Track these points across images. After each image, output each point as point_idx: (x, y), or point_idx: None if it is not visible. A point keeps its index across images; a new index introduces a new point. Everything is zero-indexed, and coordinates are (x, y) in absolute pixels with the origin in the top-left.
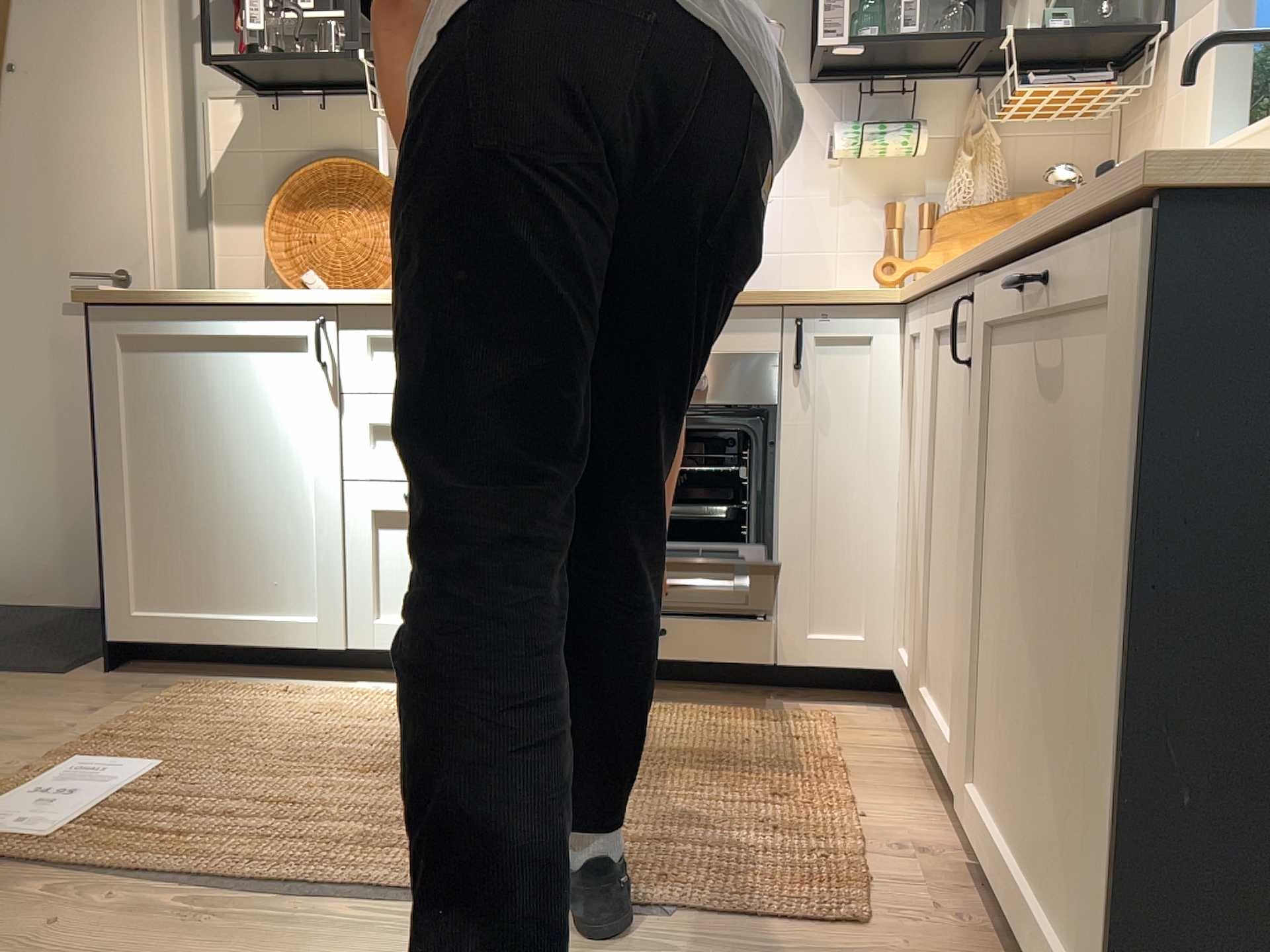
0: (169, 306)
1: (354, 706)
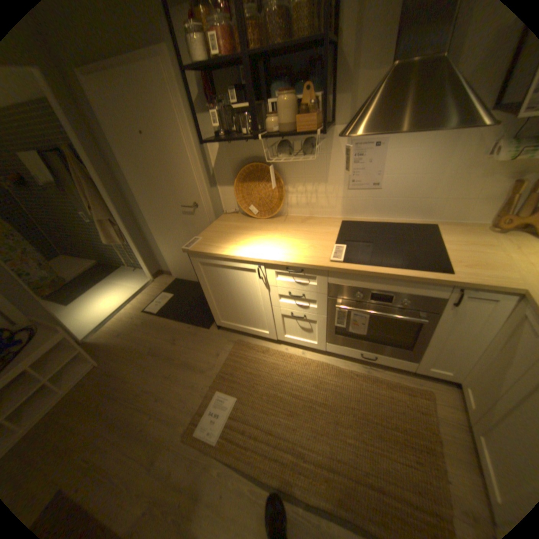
0: (210, 255)
1: (281, 363)
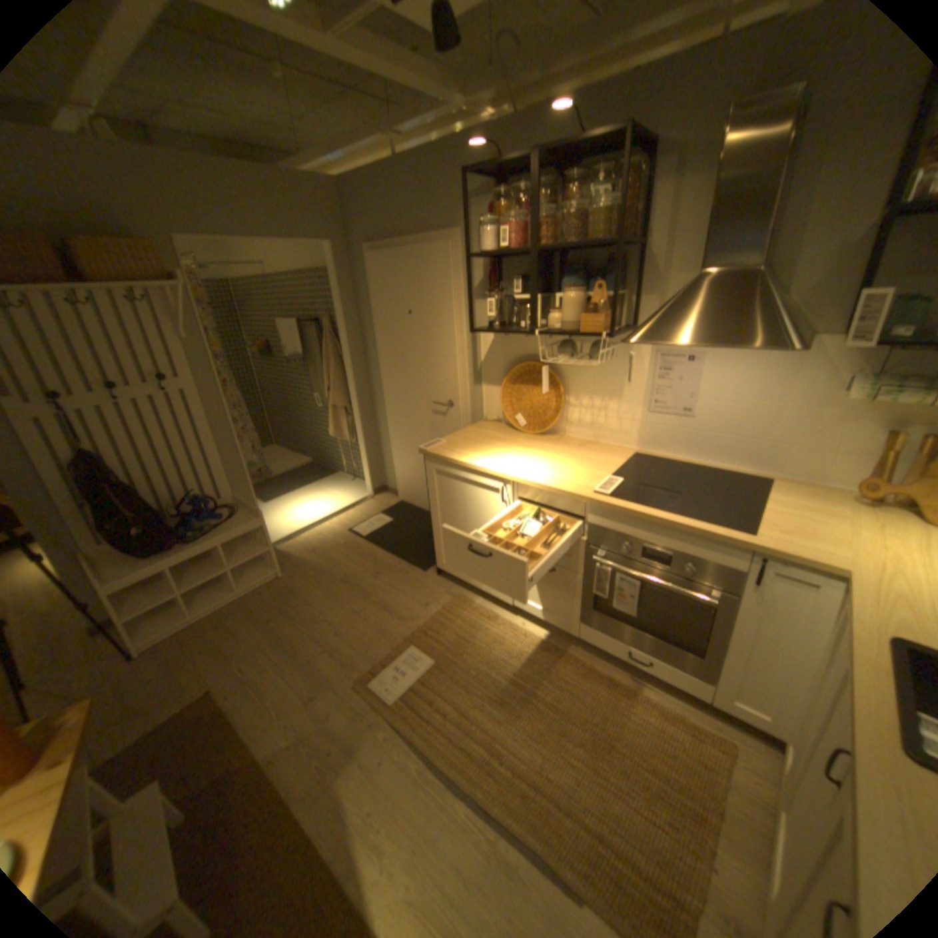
0: (449, 462)
1: (509, 639)
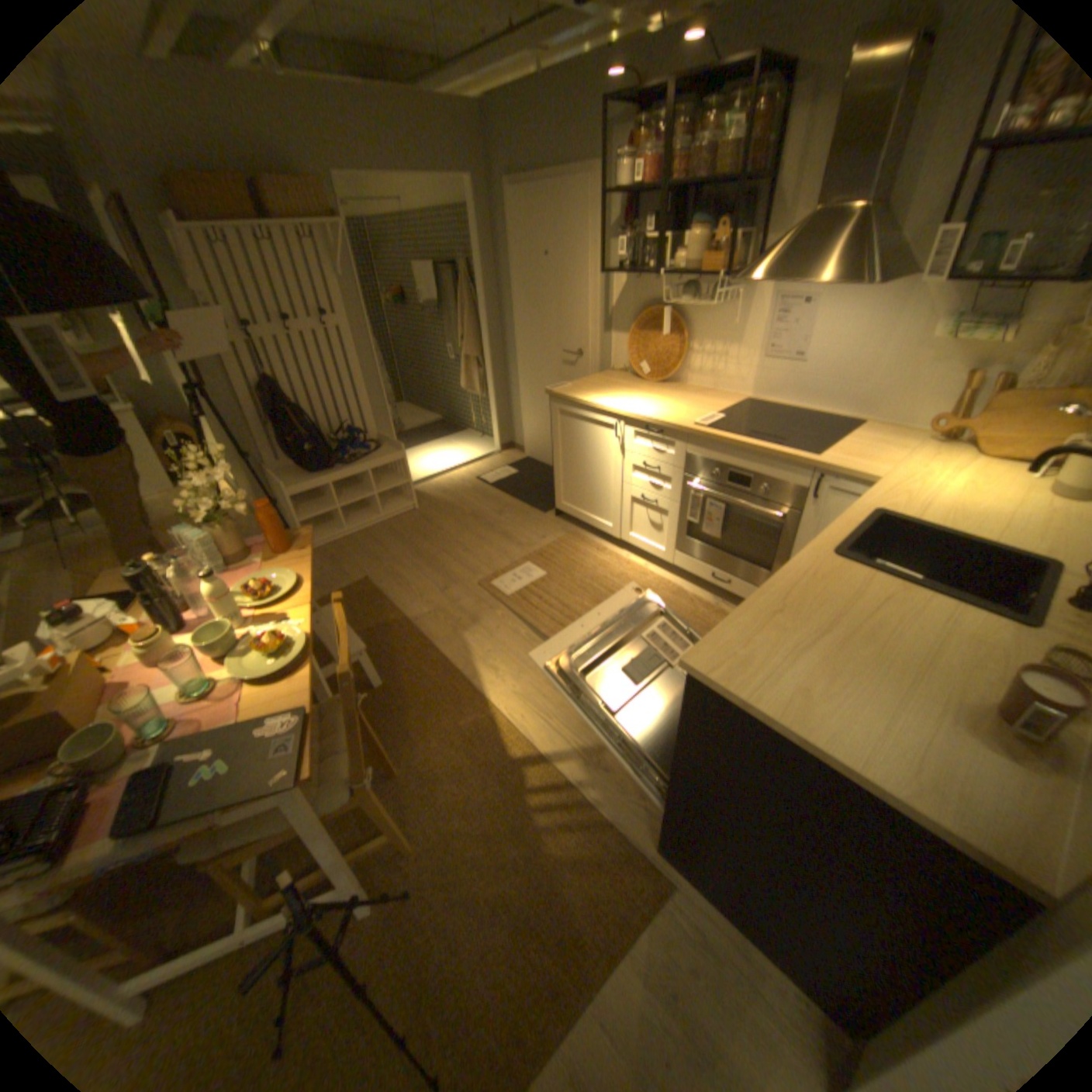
0: (572, 402)
1: (612, 564)
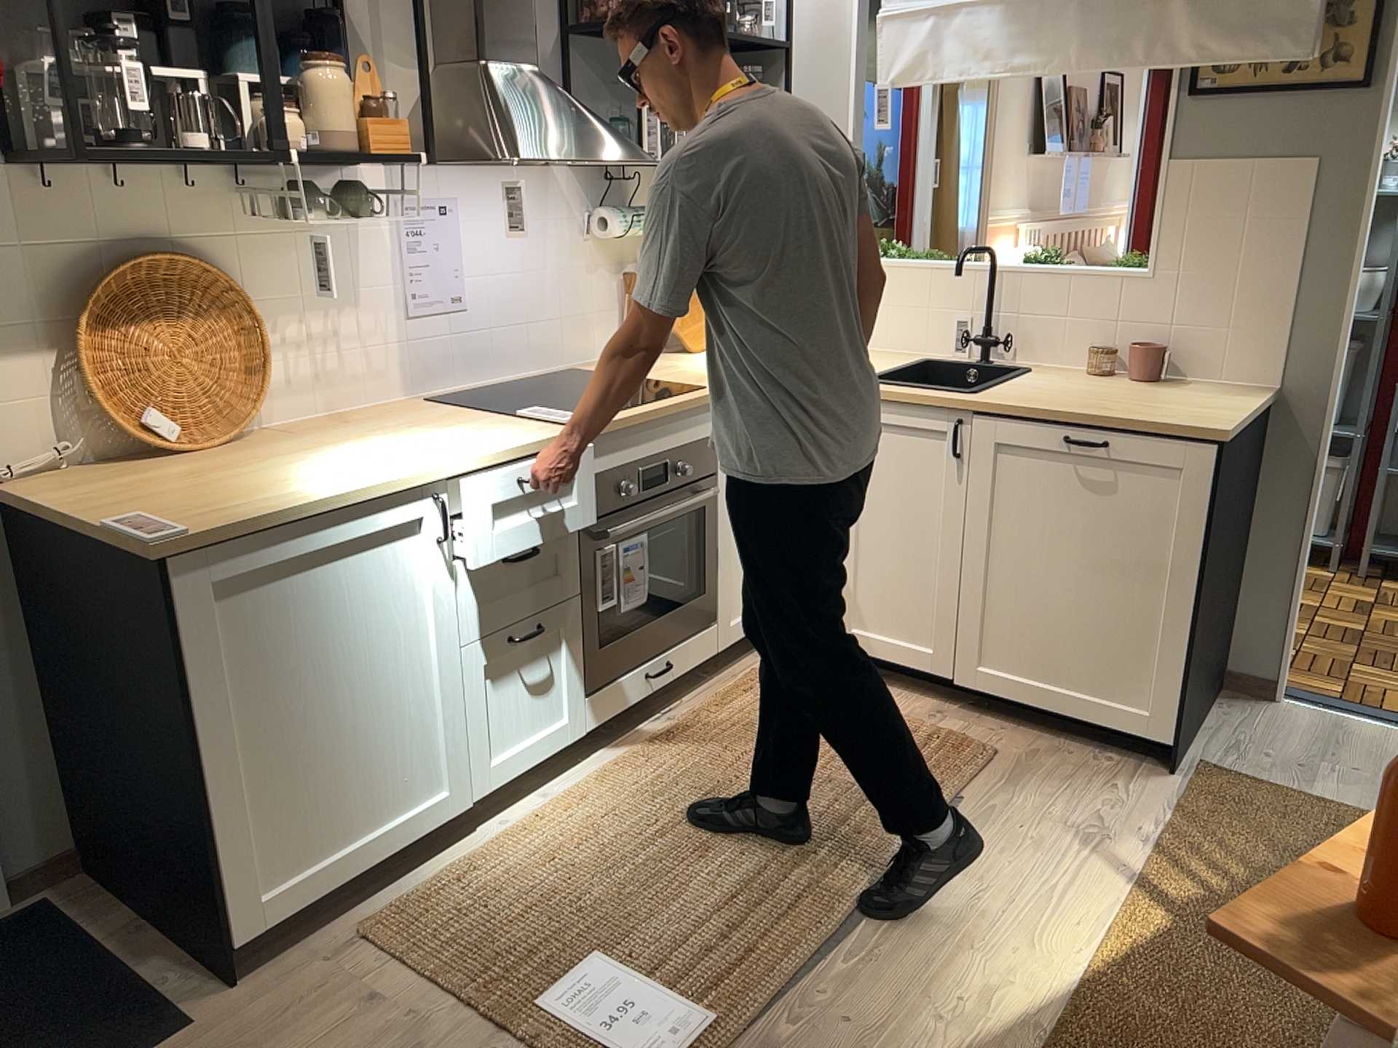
0: (279, 527)
1: (551, 838)
